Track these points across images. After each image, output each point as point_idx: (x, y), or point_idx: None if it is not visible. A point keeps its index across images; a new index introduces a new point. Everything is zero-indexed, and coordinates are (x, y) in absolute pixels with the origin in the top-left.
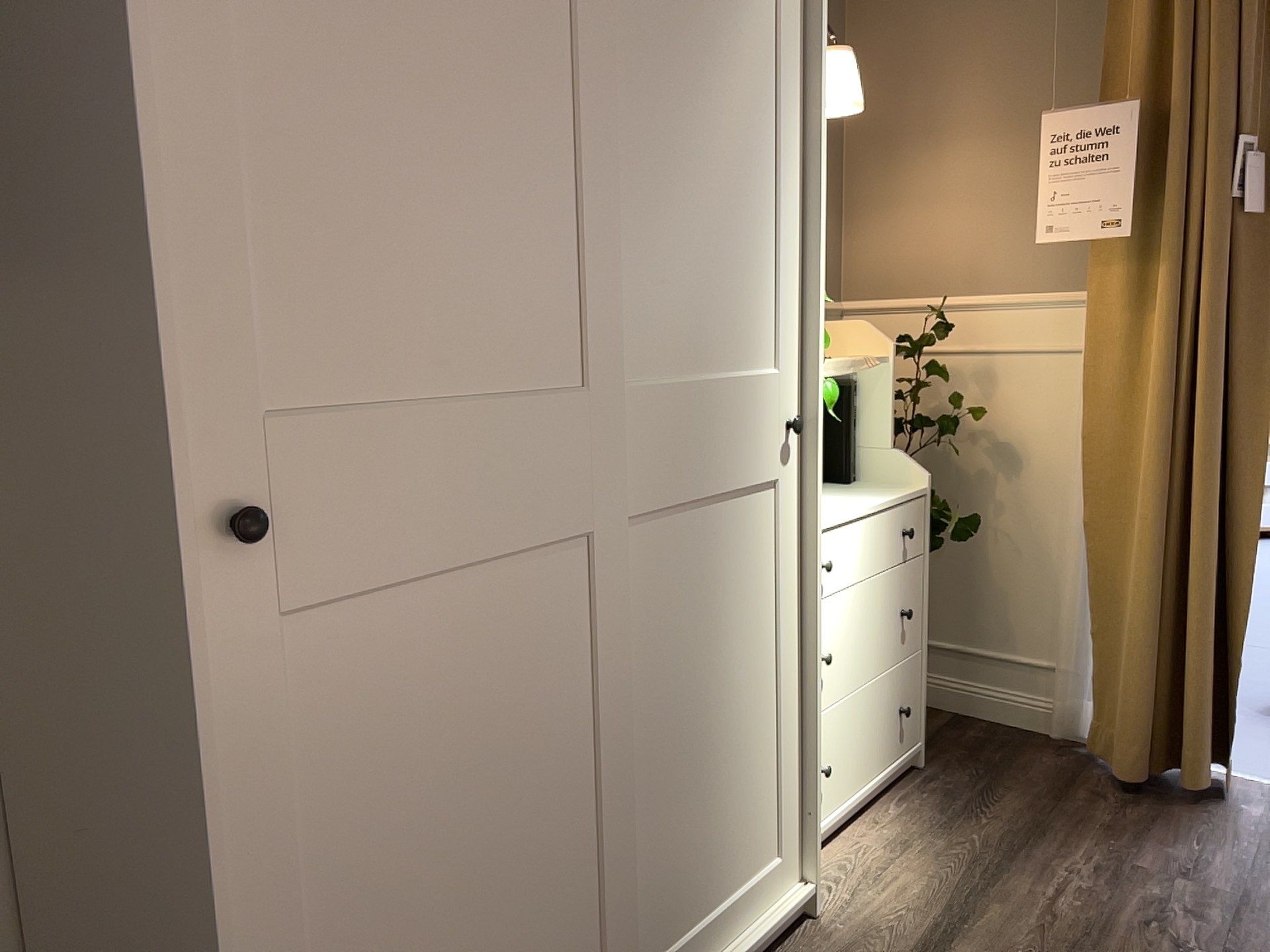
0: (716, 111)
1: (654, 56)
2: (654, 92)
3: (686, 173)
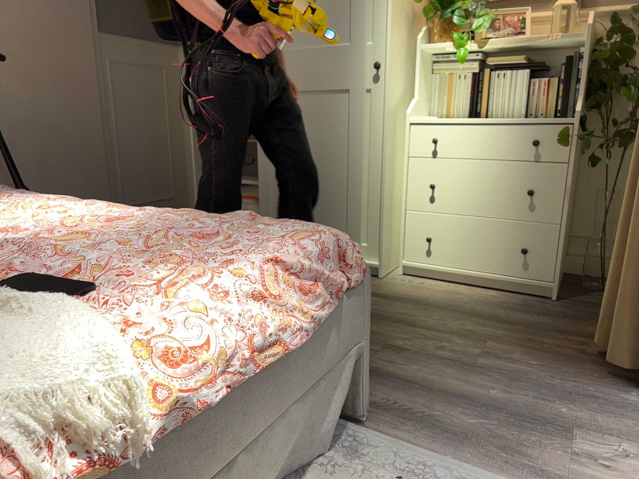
0: None
1: None
2: None
3: None
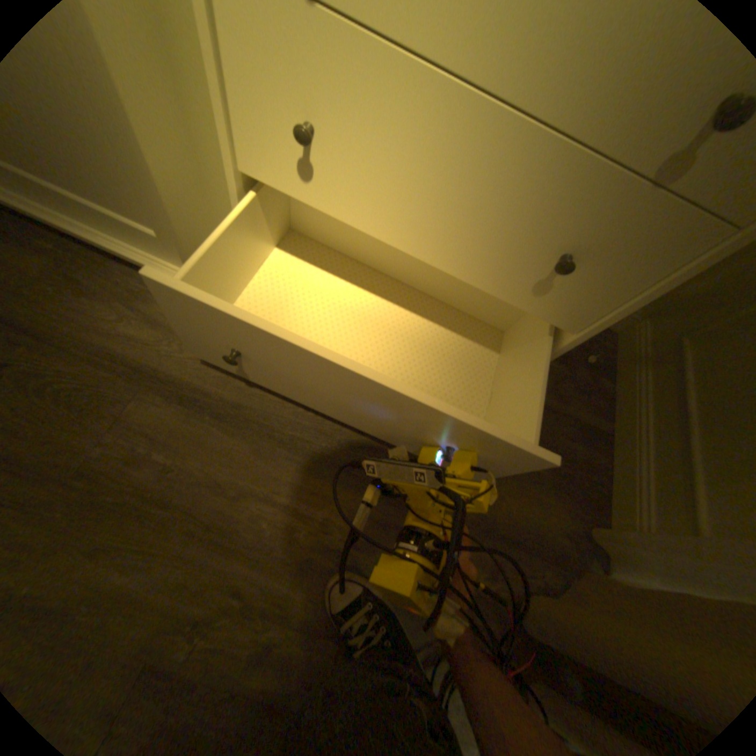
0: None
1: None
2: None
3: None
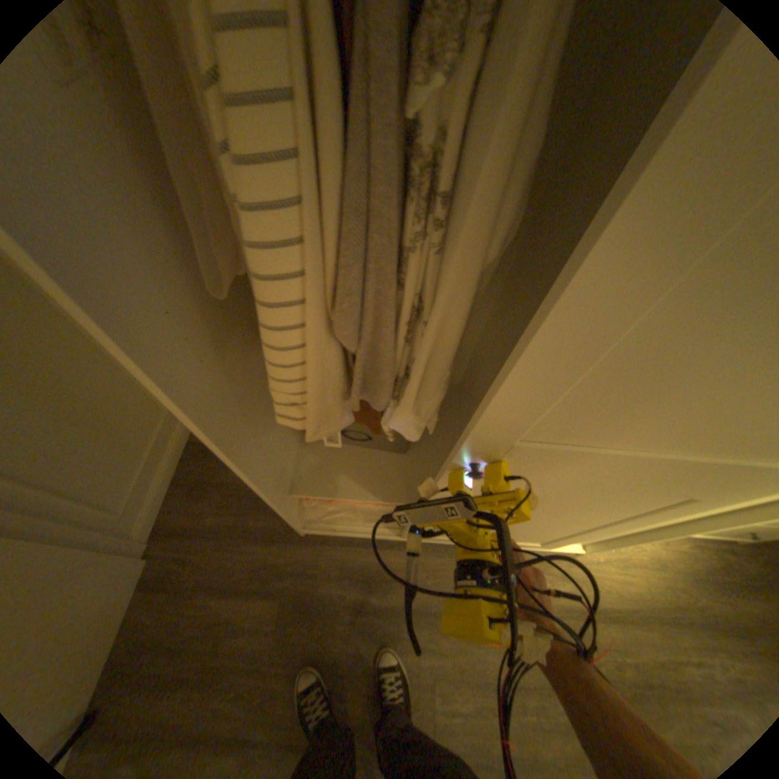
0: None
1: None
2: None
3: None
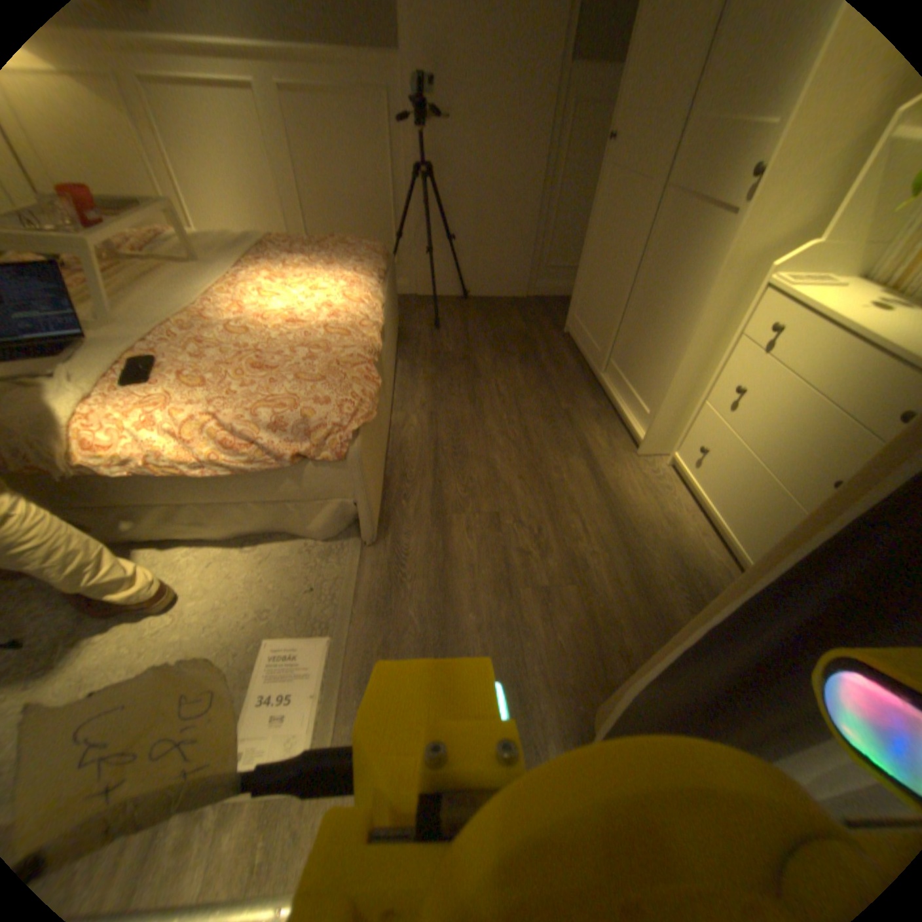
0: None
1: None
2: None
3: None
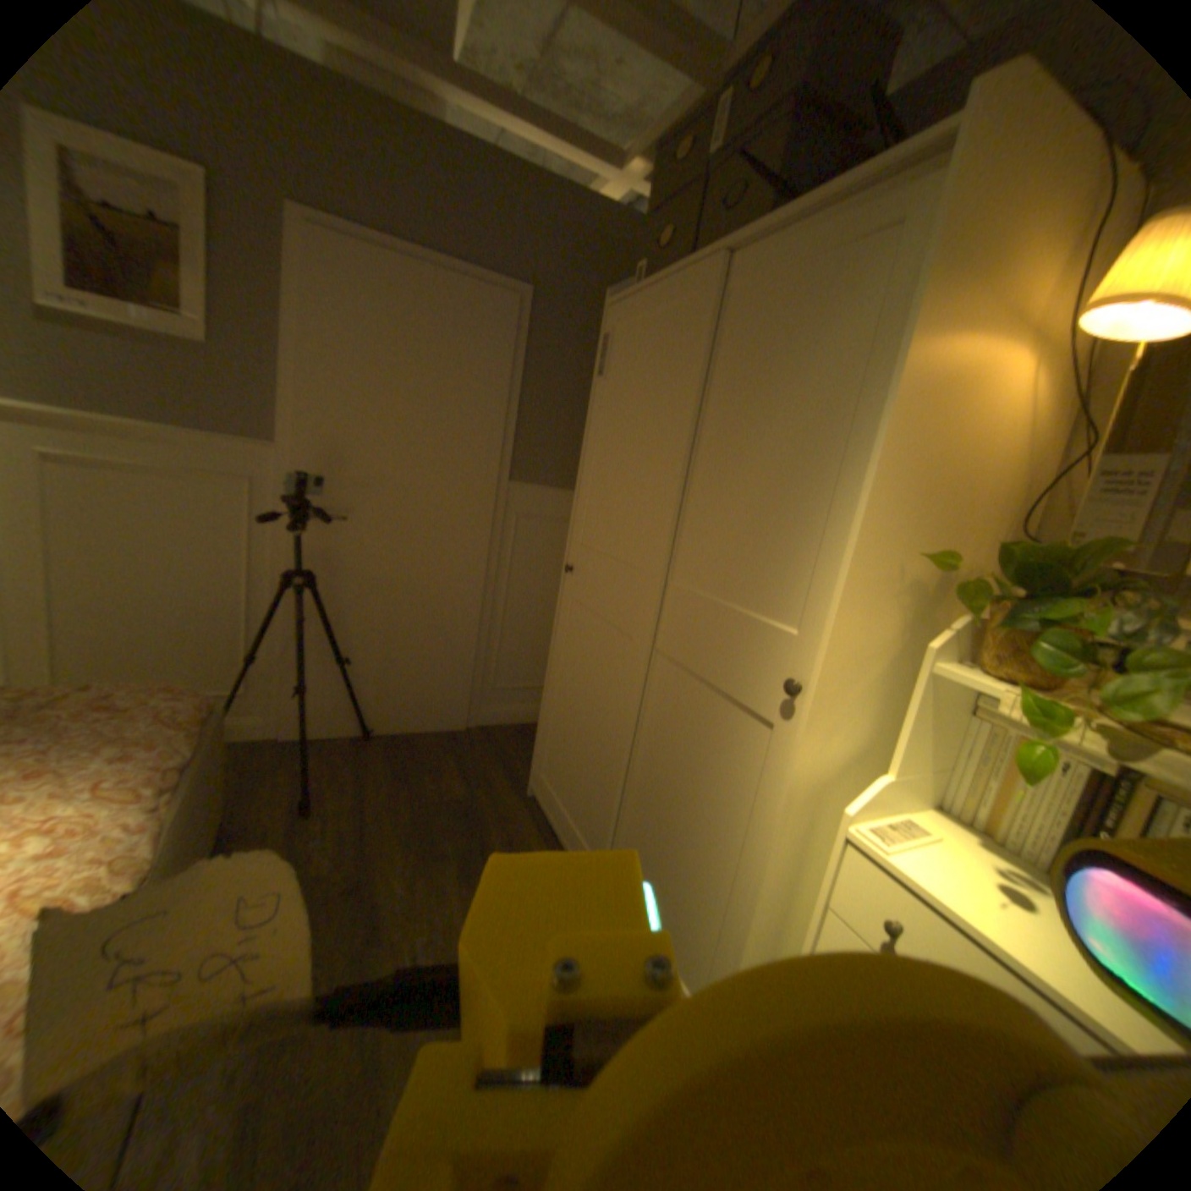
0: (778, 421)
1: (734, 401)
2: (729, 423)
3: (742, 468)
